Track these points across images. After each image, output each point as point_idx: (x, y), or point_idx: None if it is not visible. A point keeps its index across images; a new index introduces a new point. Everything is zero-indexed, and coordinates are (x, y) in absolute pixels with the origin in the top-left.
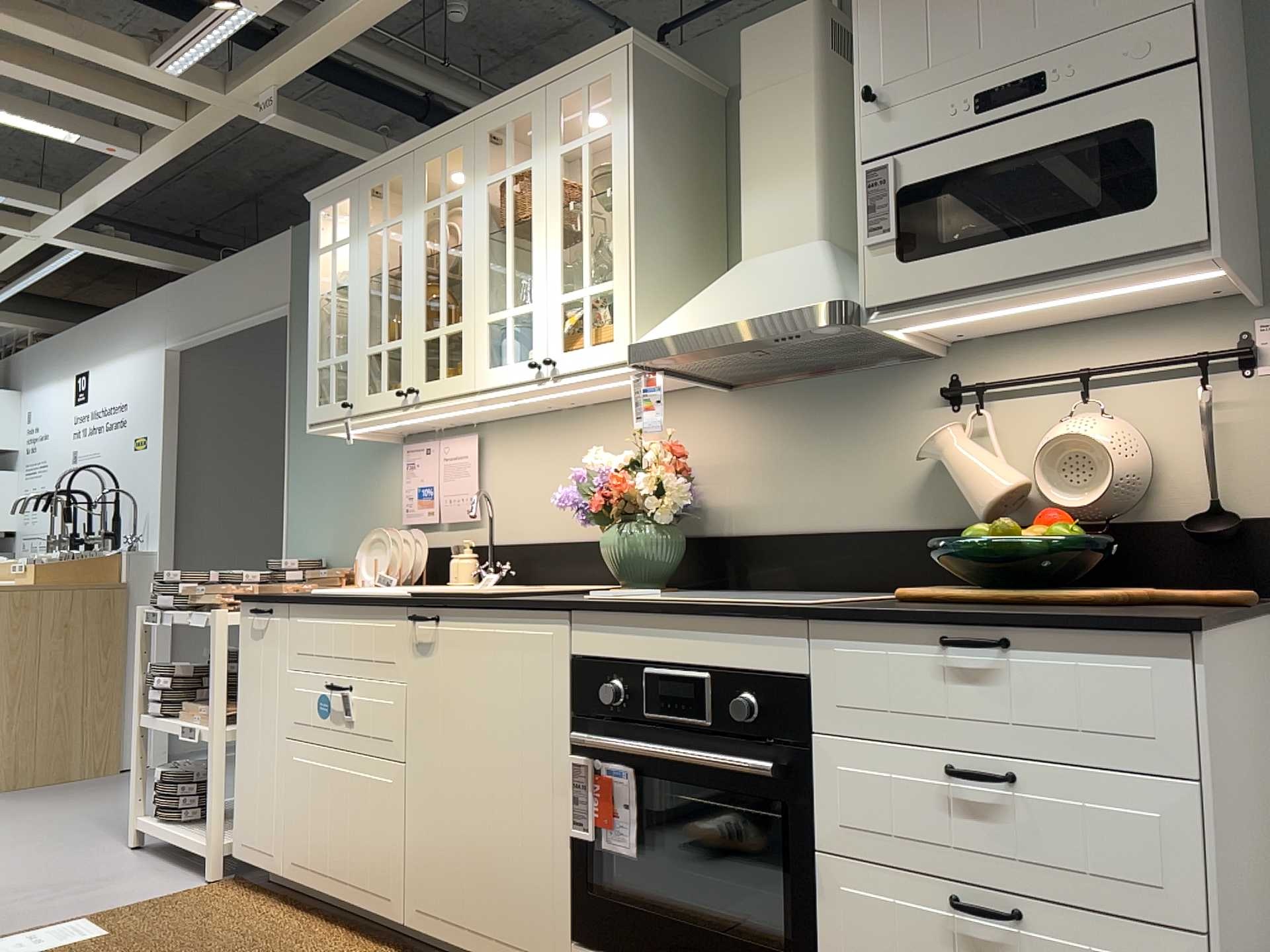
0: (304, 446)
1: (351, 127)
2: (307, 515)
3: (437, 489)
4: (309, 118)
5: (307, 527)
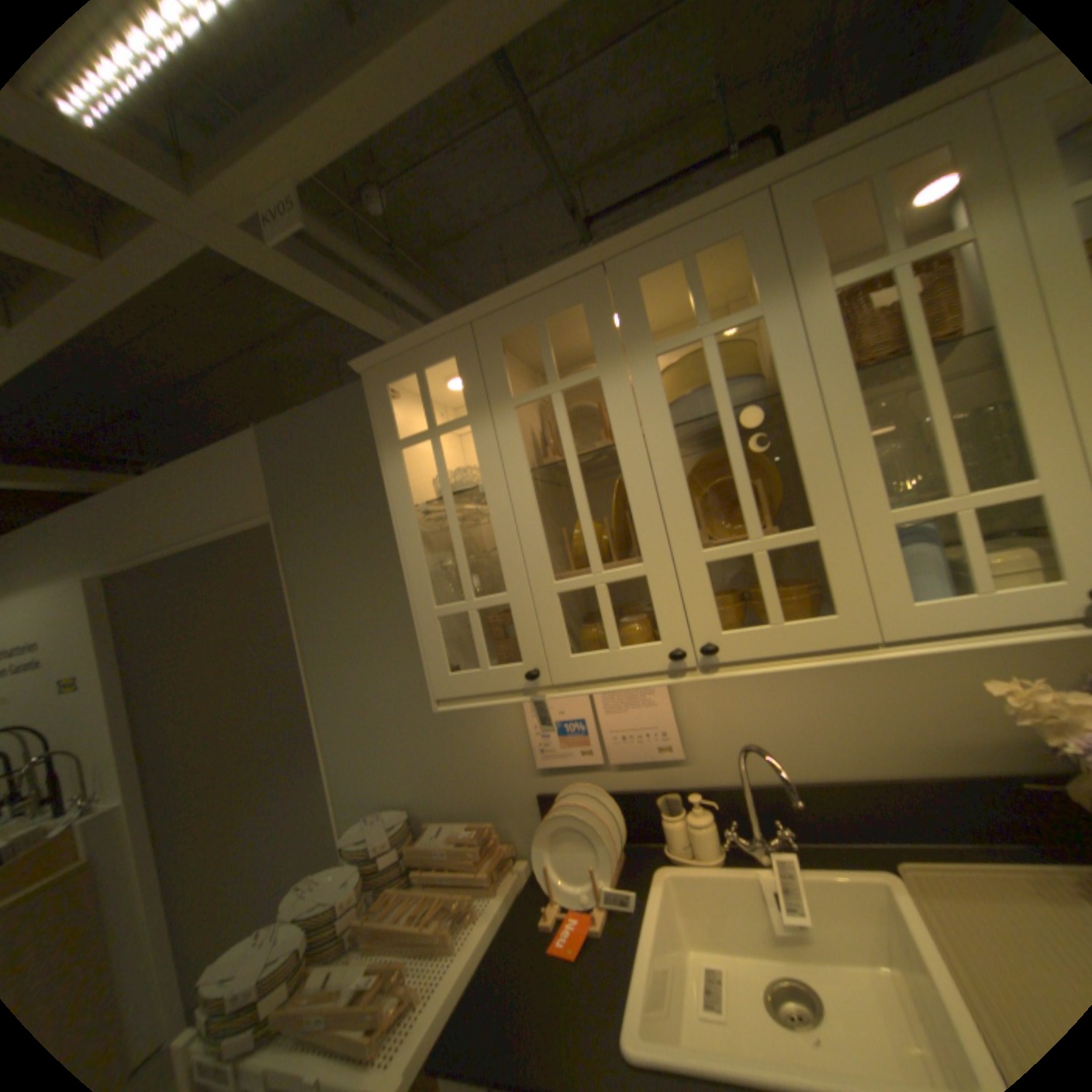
0: (332, 677)
1: (354, 279)
2: (356, 758)
3: (594, 724)
4: (307, 257)
5: (359, 772)
